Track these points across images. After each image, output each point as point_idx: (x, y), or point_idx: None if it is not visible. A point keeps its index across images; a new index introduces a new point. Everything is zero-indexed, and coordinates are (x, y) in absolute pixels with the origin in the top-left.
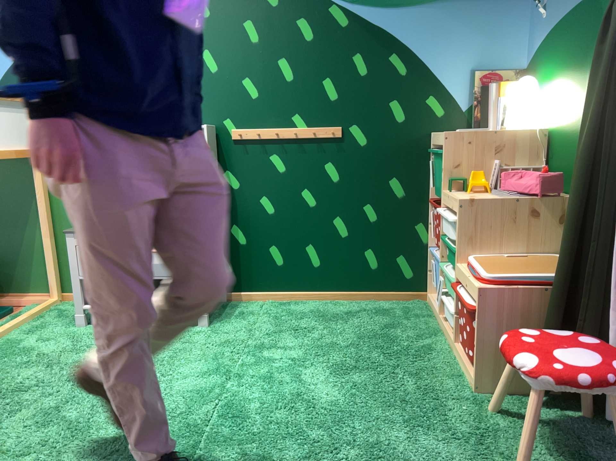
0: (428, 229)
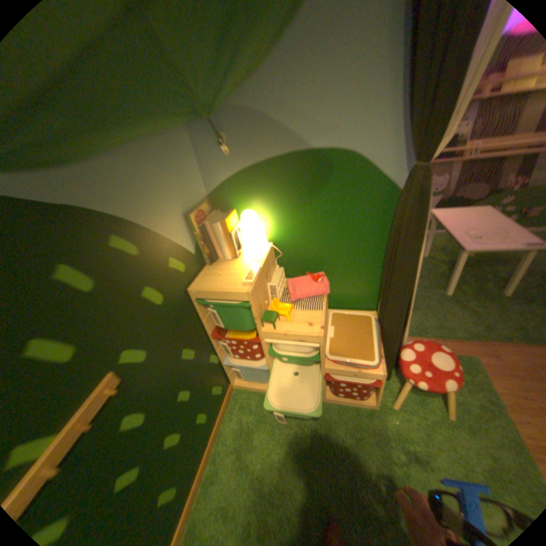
0: (216, 353)
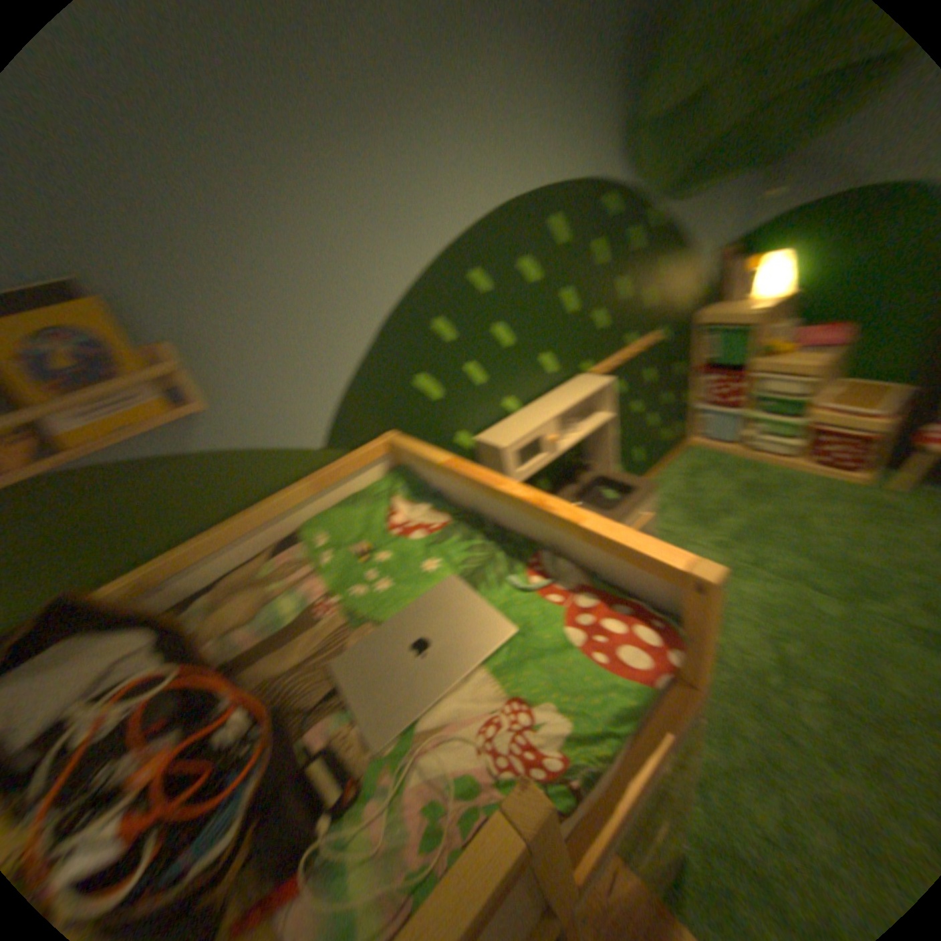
0: (694, 392)
